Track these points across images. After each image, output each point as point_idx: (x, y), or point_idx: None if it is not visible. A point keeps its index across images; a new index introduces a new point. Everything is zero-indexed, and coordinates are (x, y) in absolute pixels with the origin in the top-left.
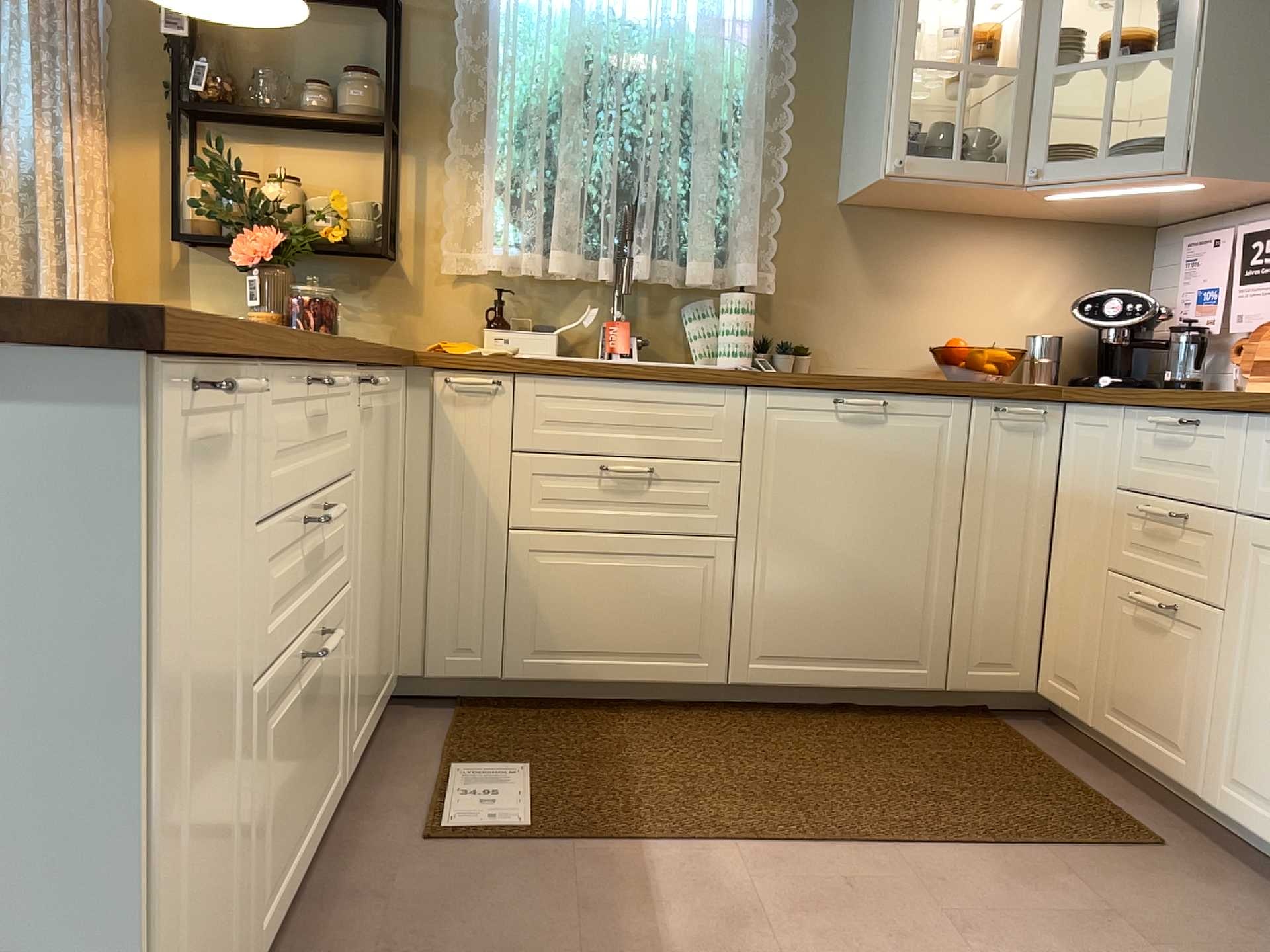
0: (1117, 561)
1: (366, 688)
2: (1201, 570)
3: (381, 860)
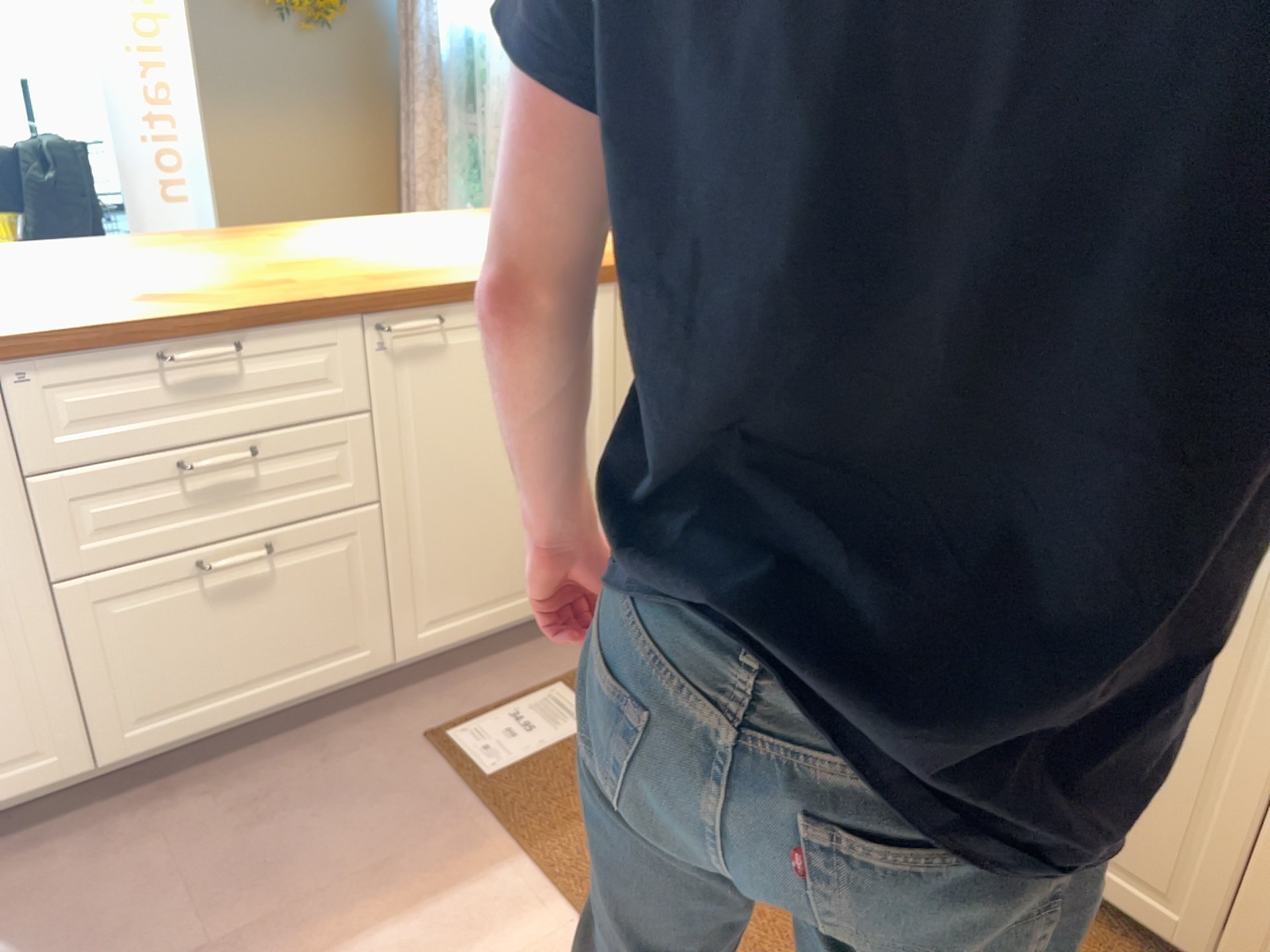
0: None
1: (480, 586)
2: None
3: (386, 730)
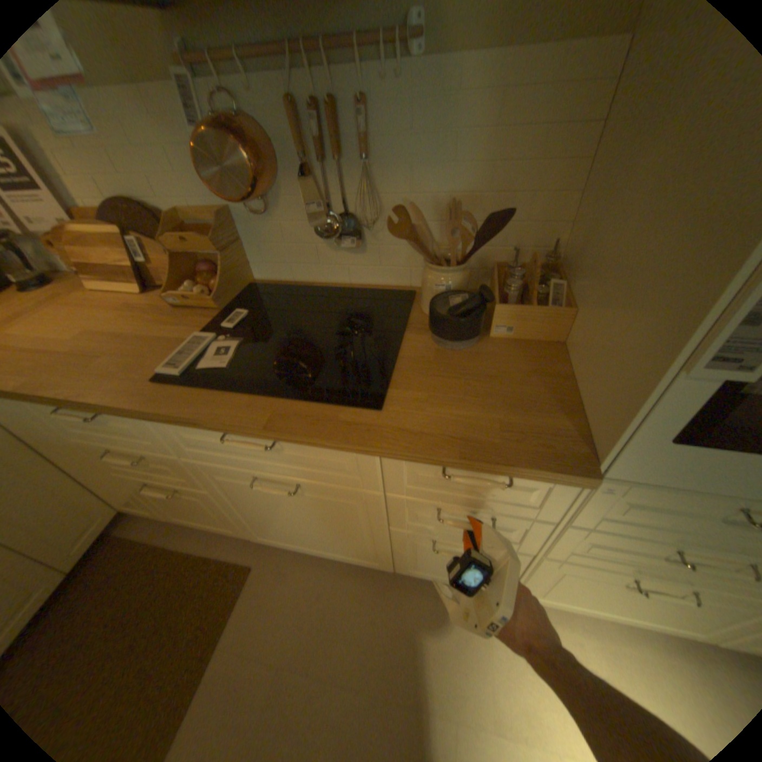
0: (110, 470)
1: None
2: (176, 477)
3: None
